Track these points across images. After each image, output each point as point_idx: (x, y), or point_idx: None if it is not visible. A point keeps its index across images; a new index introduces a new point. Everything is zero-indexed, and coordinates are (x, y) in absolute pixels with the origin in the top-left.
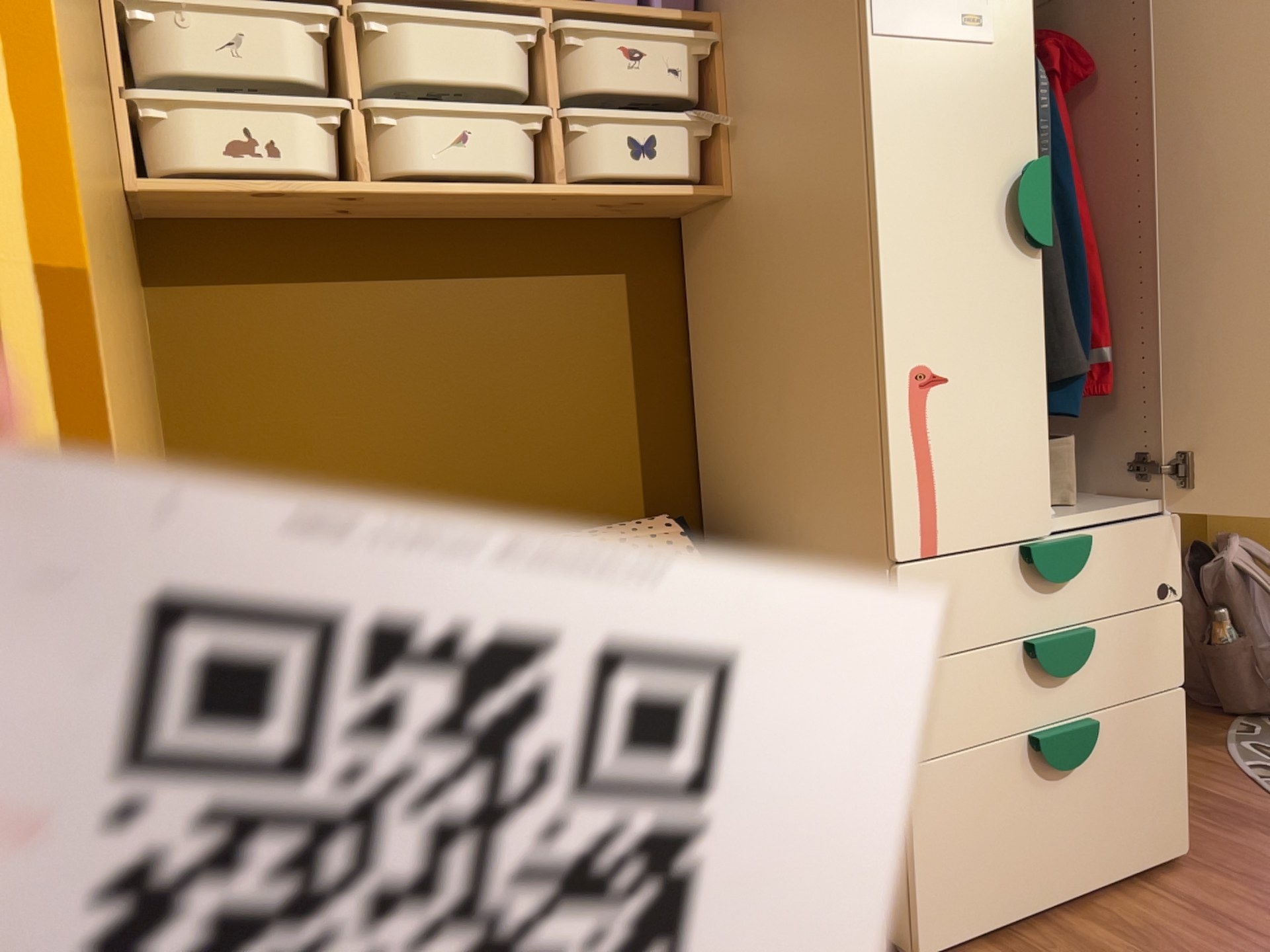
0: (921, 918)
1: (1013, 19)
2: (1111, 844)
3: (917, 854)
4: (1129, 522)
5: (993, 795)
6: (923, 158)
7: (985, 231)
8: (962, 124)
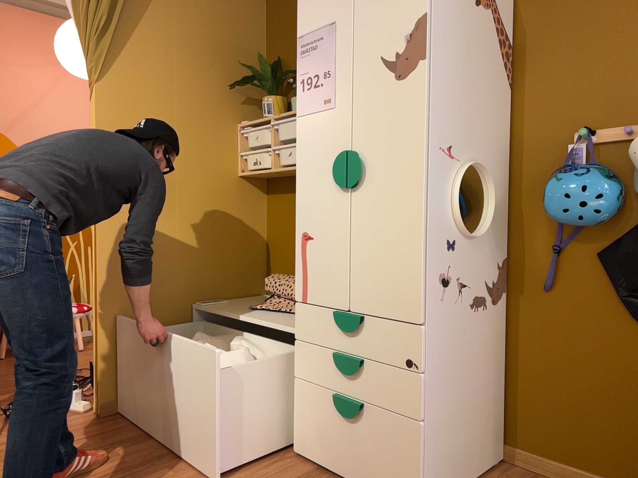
0: (294, 436)
1: (343, 94)
2: (371, 473)
3: (294, 411)
4: (391, 321)
5: (320, 409)
6: (309, 156)
7: (328, 181)
8: (322, 141)
